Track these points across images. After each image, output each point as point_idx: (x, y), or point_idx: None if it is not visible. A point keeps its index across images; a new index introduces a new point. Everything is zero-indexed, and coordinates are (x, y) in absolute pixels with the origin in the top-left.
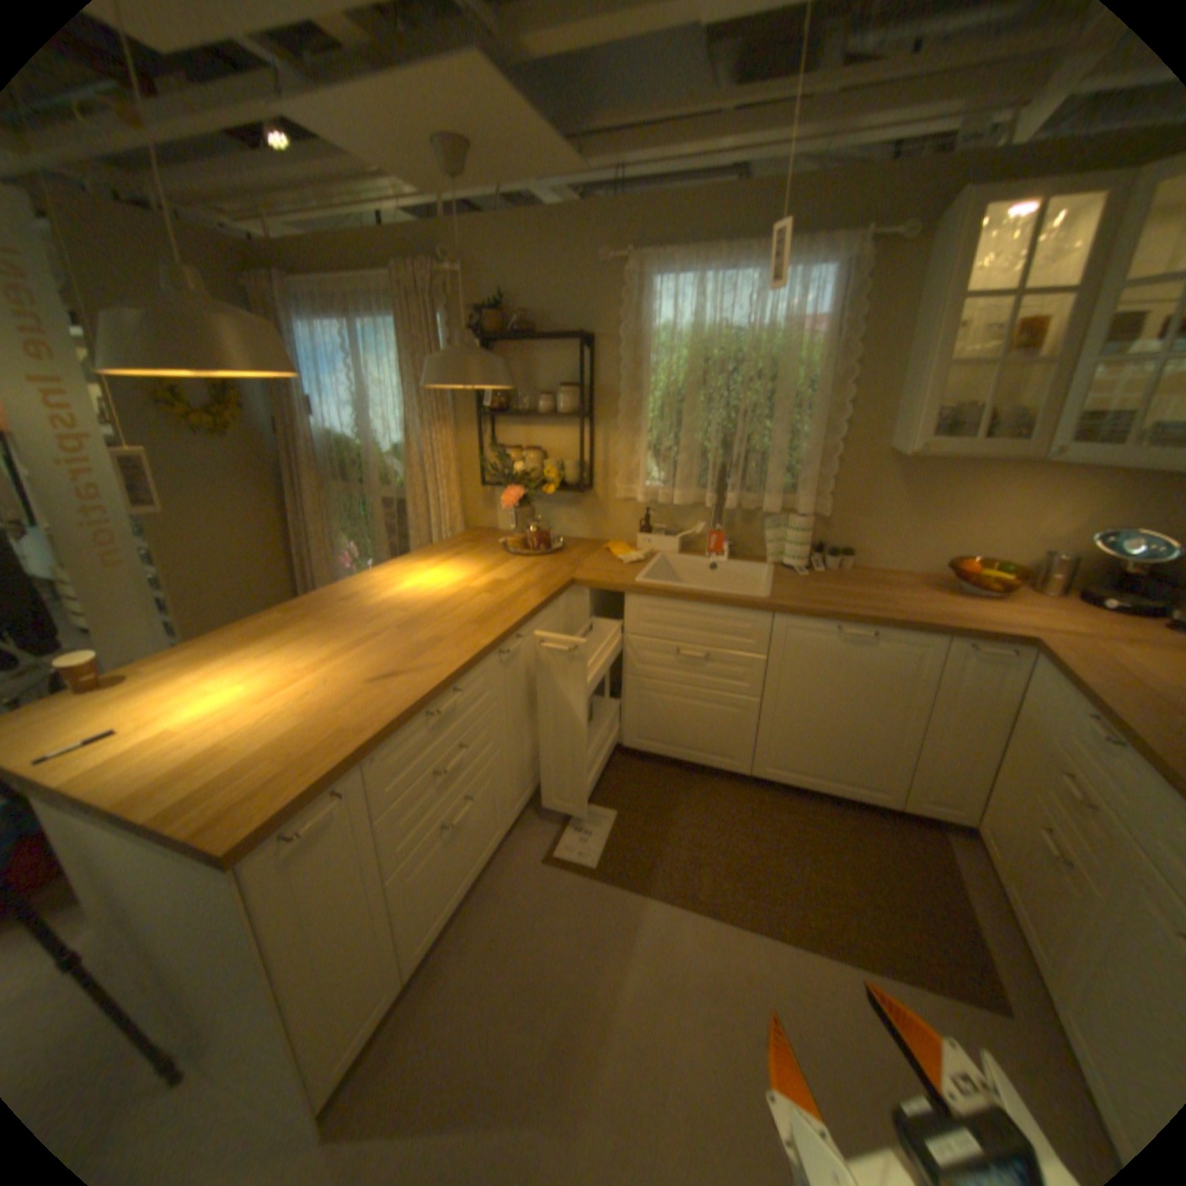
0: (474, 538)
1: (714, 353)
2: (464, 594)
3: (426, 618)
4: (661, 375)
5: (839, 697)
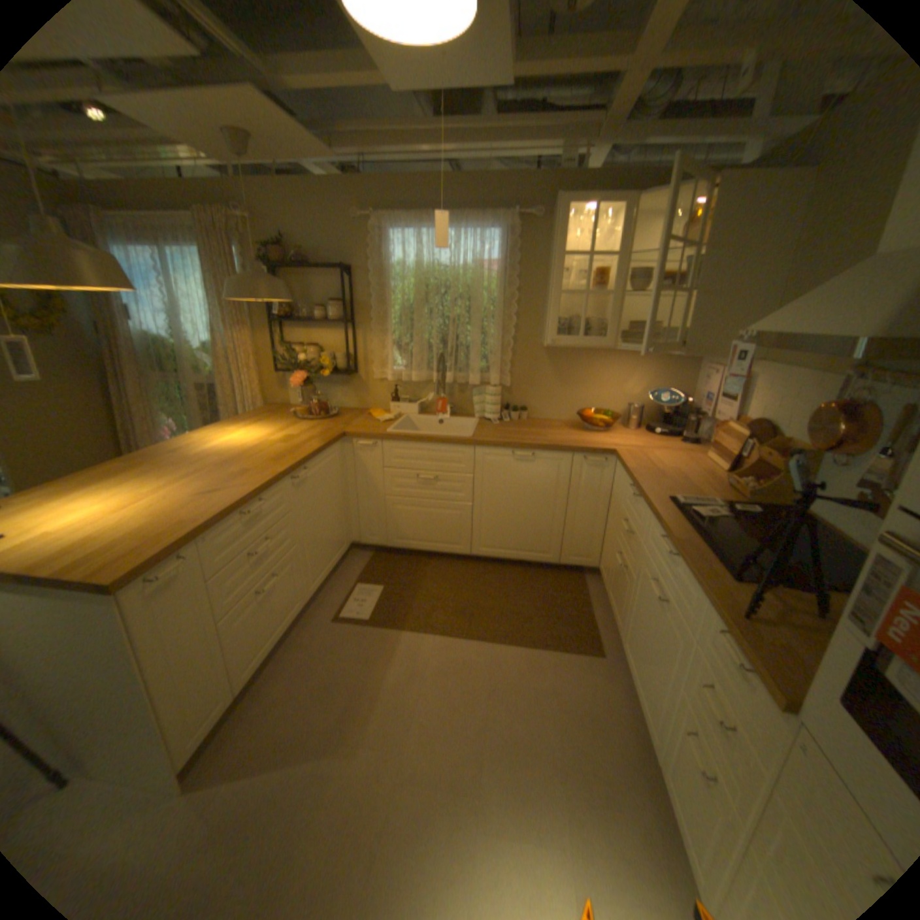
0: (271, 410)
1: (432, 282)
2: (264, 444)
3: (236, 459)
4: (398, 295)
5: (517, 496)
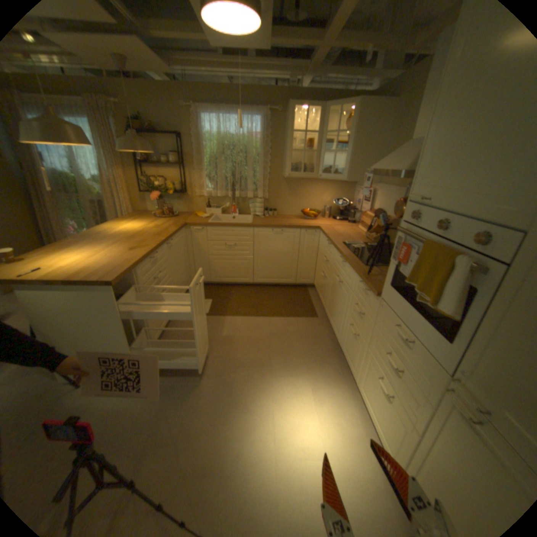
0: (138, 213)
1: (225, 143)
2: (146, 229)
3: (135, 235)
4: (207, 150)
5: (274, 251)
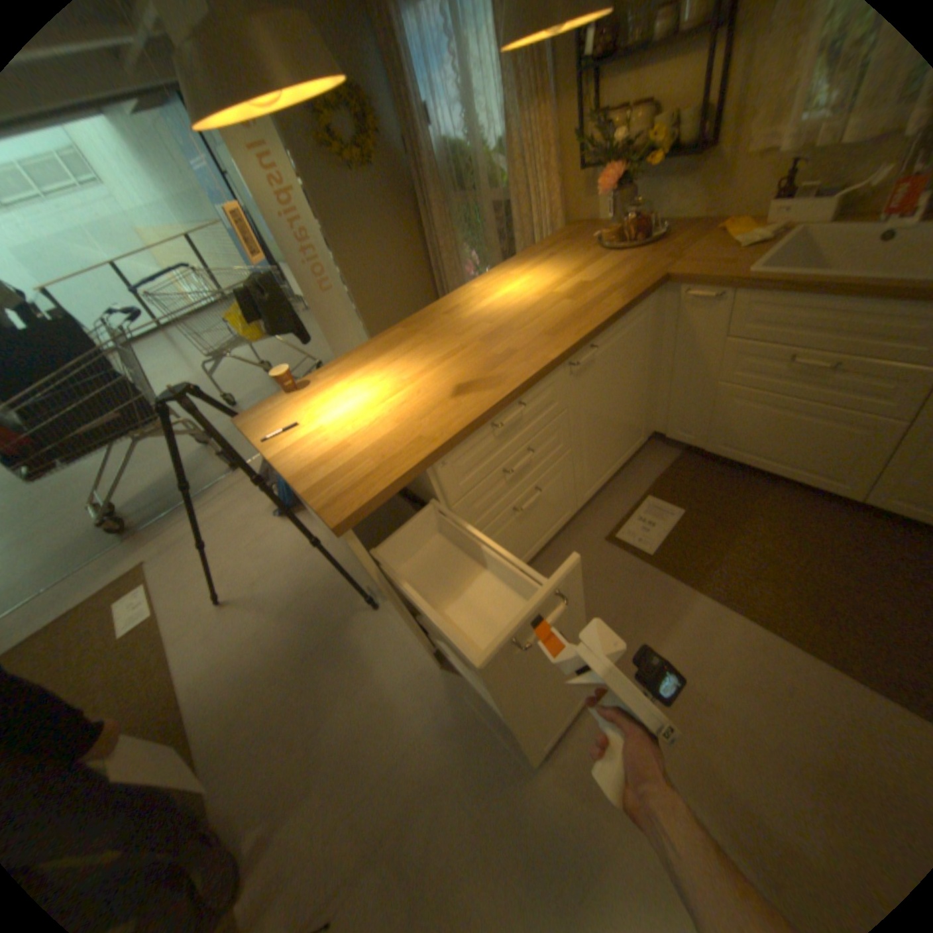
0: (571, 233)
1: None
2: (546, 301)
3: (506, 329)
4: None
5: None
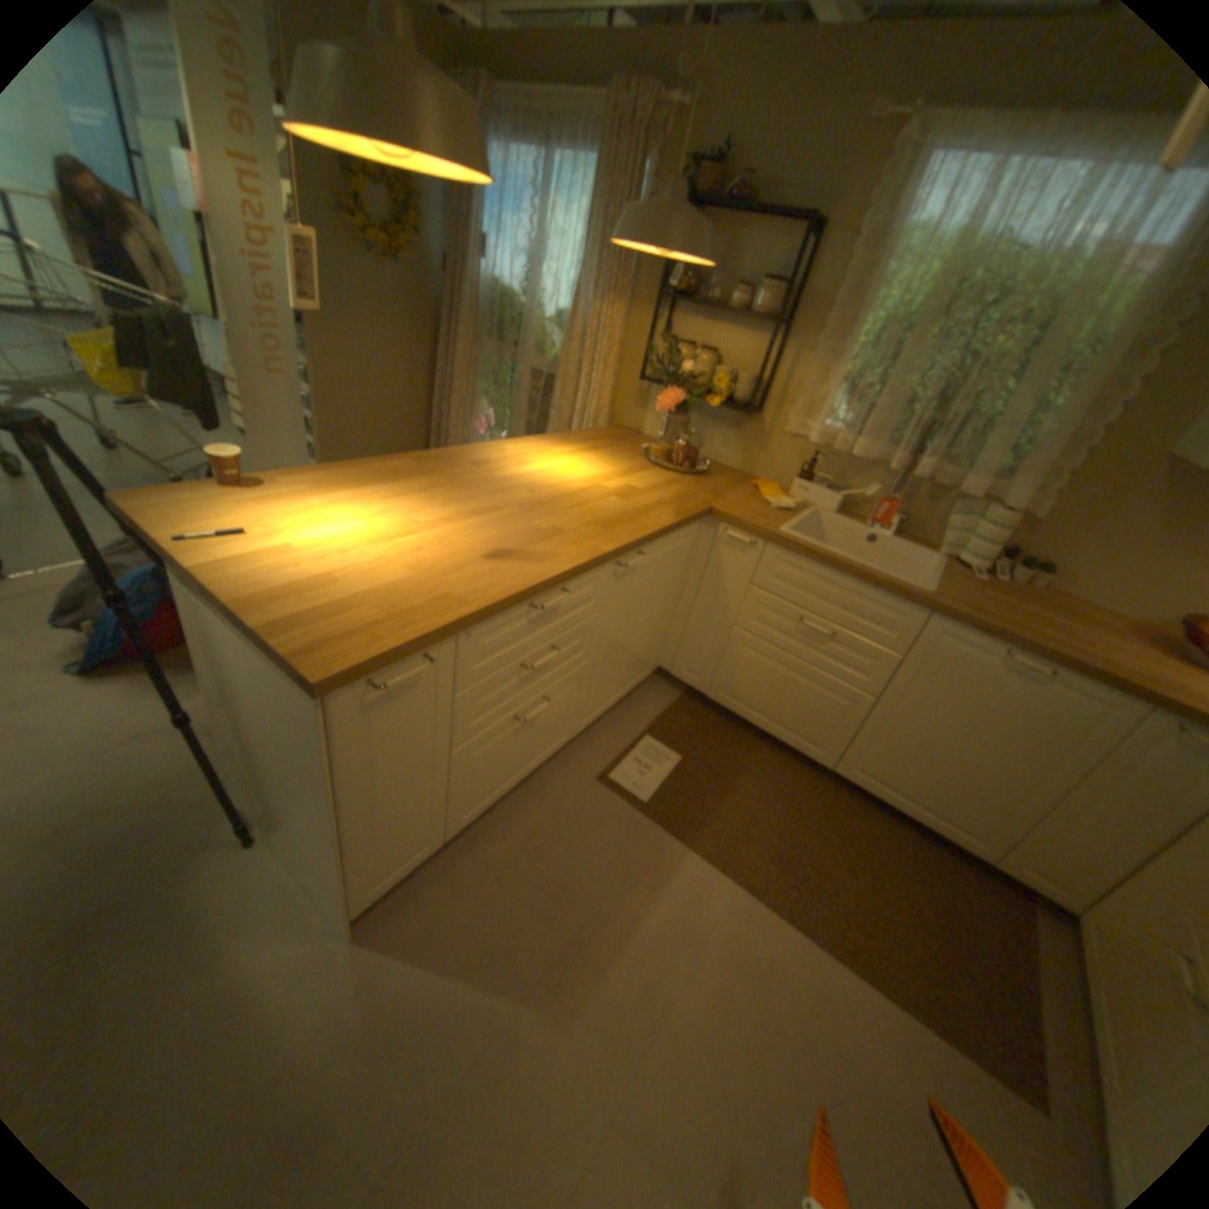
0: (615, 436)
1: (977, 273)
2: (594, 492)
3: (550, 506)
4: (895, 289)
5: (974, 727)
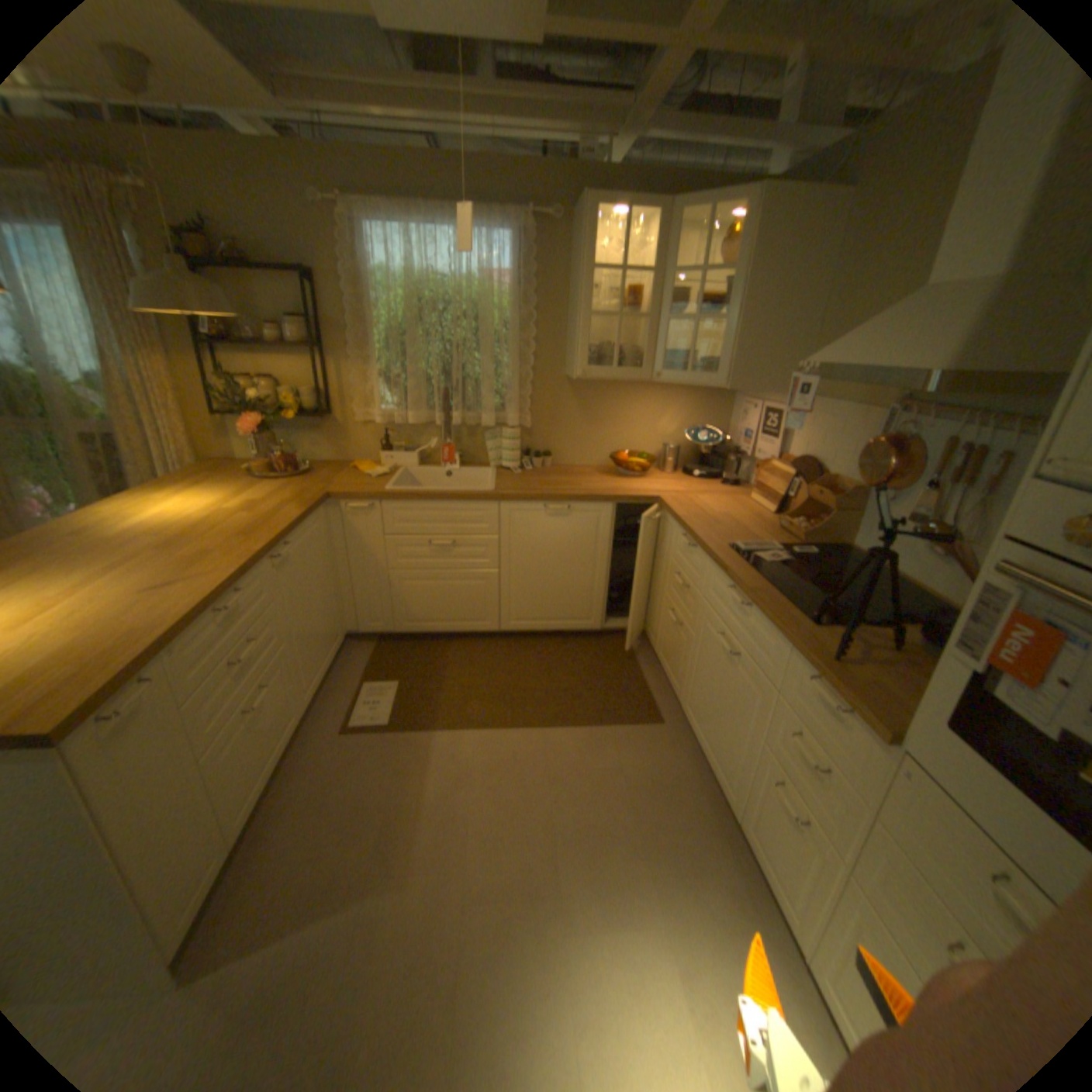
0: (211, 468)
1: (427, 295)
2: (219, 515)
3: (184, 538)
4: (383, 311)
5: (551, 557)
